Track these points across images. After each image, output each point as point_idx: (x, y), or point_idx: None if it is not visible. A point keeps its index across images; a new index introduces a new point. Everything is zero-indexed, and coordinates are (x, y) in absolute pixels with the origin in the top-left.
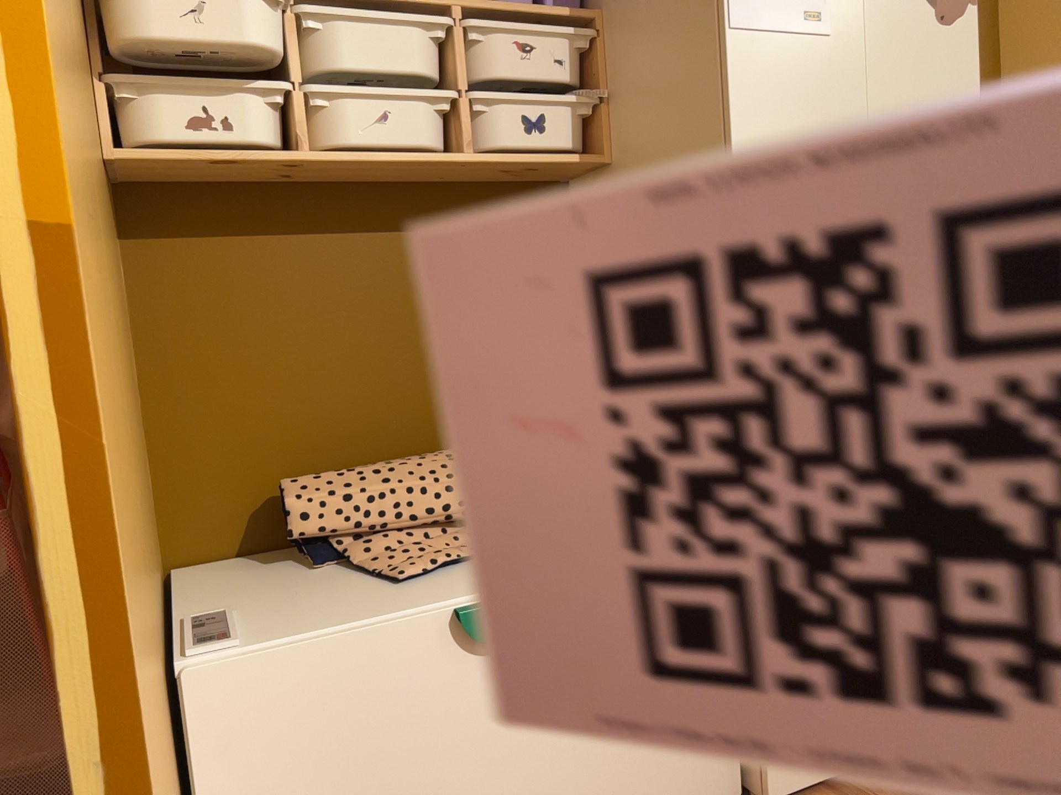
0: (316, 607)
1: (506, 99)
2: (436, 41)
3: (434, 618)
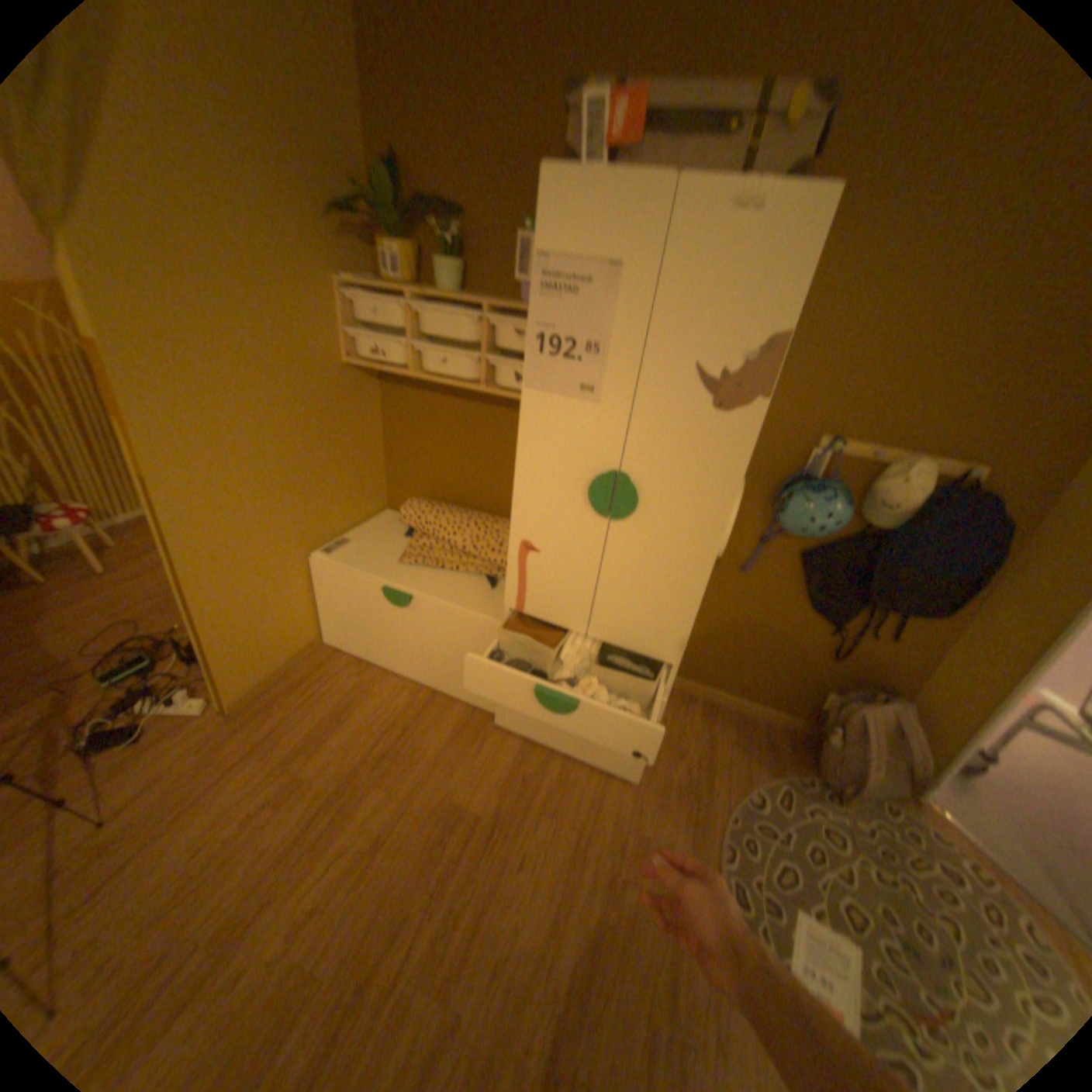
0: (369, 557)
1: (503, 364)
2: (476, 324)
3: (379, 584)
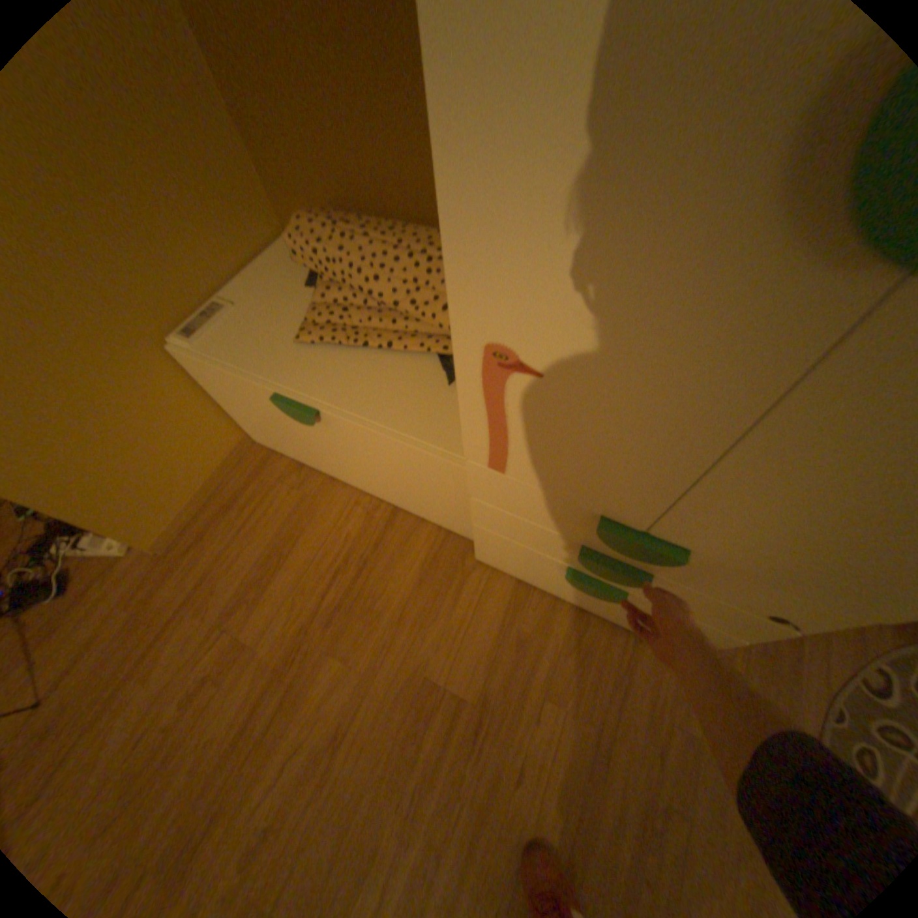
0: (252, 332)
1: None
2: None
3: (267, 387)
